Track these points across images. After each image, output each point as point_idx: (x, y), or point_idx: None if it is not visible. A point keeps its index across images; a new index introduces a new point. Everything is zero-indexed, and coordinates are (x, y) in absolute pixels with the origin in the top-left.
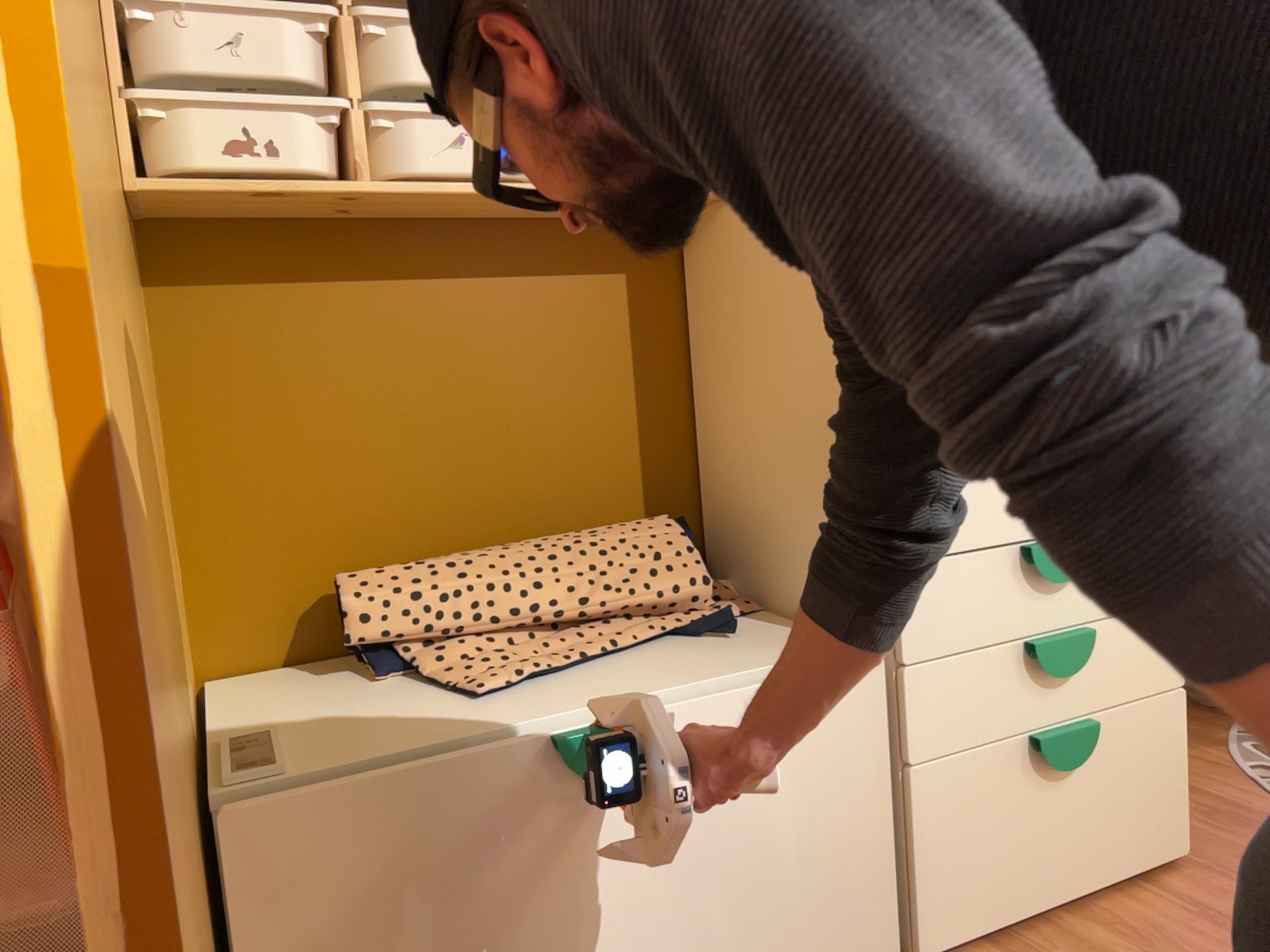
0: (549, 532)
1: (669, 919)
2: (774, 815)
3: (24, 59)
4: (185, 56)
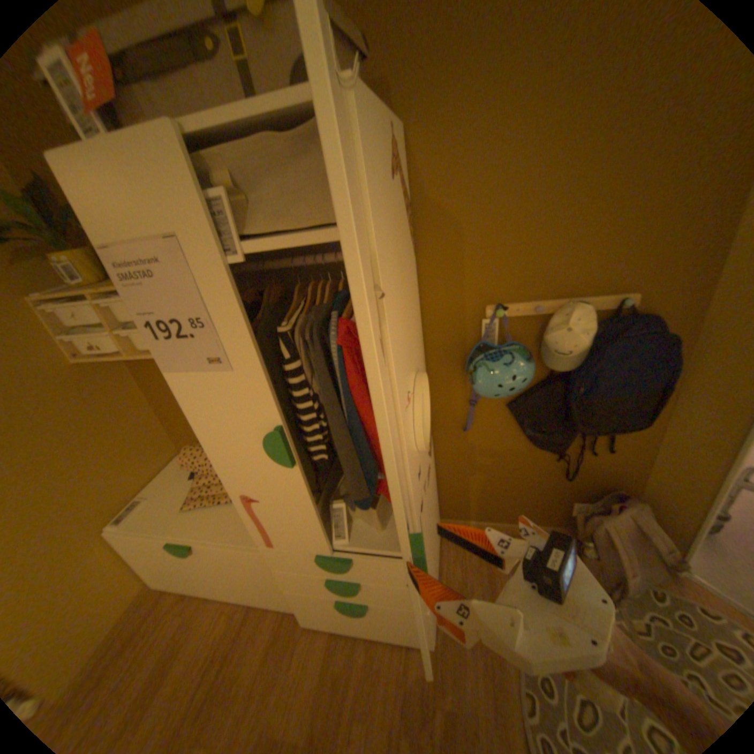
0: None
1: (222, 585)
2: (246, 578)
3: None
4: (60, 324)
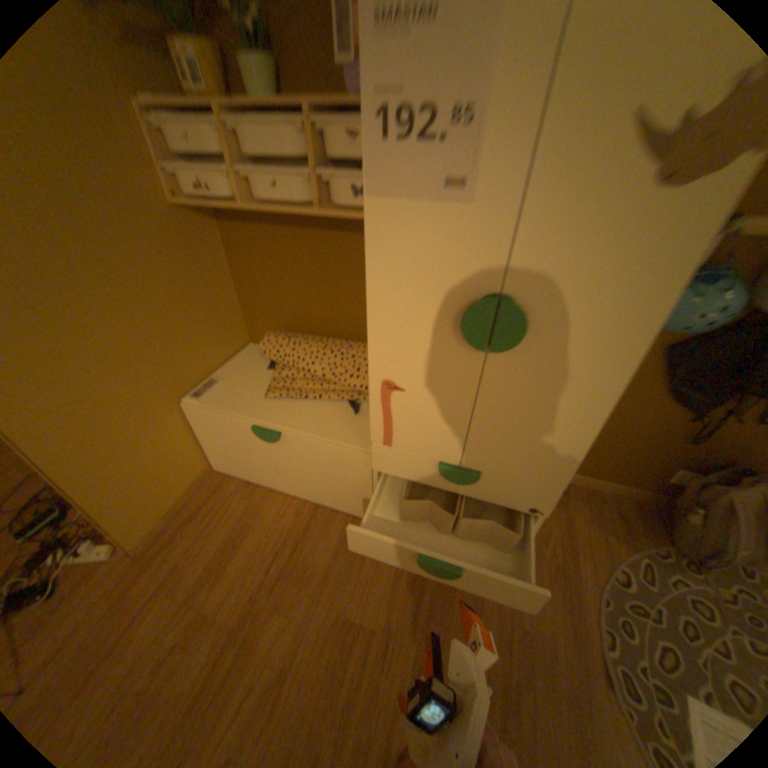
0: (349, 335)
1: (298, 477)
2: (330, 475)
3: None
4: (168, 142)
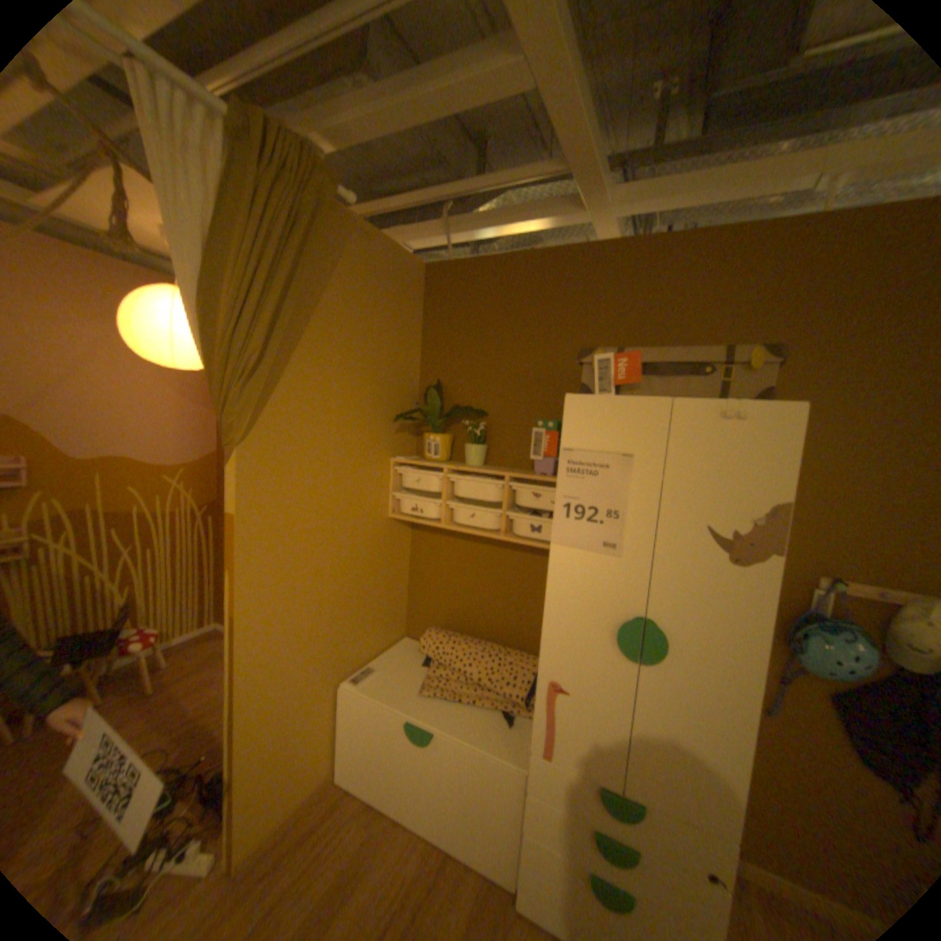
0: (506, 642)
1: (434, 805)
2: (475, 803)
3: (236, 579)
4: (405, 484)
